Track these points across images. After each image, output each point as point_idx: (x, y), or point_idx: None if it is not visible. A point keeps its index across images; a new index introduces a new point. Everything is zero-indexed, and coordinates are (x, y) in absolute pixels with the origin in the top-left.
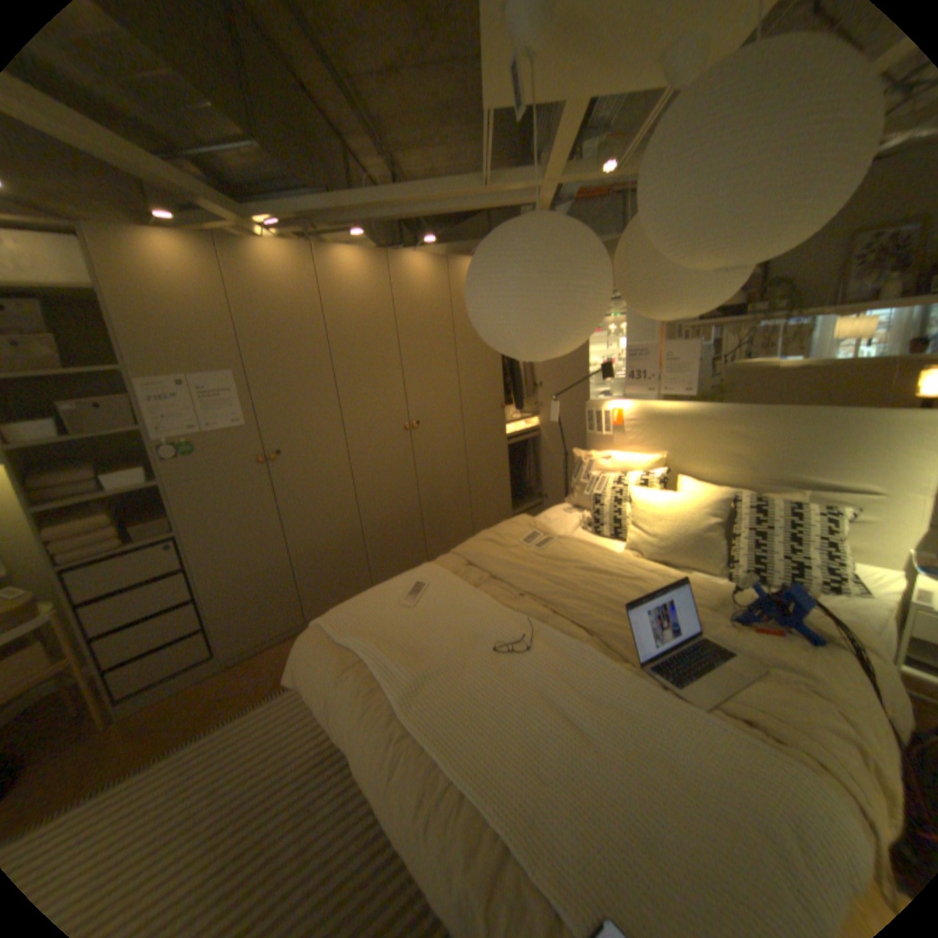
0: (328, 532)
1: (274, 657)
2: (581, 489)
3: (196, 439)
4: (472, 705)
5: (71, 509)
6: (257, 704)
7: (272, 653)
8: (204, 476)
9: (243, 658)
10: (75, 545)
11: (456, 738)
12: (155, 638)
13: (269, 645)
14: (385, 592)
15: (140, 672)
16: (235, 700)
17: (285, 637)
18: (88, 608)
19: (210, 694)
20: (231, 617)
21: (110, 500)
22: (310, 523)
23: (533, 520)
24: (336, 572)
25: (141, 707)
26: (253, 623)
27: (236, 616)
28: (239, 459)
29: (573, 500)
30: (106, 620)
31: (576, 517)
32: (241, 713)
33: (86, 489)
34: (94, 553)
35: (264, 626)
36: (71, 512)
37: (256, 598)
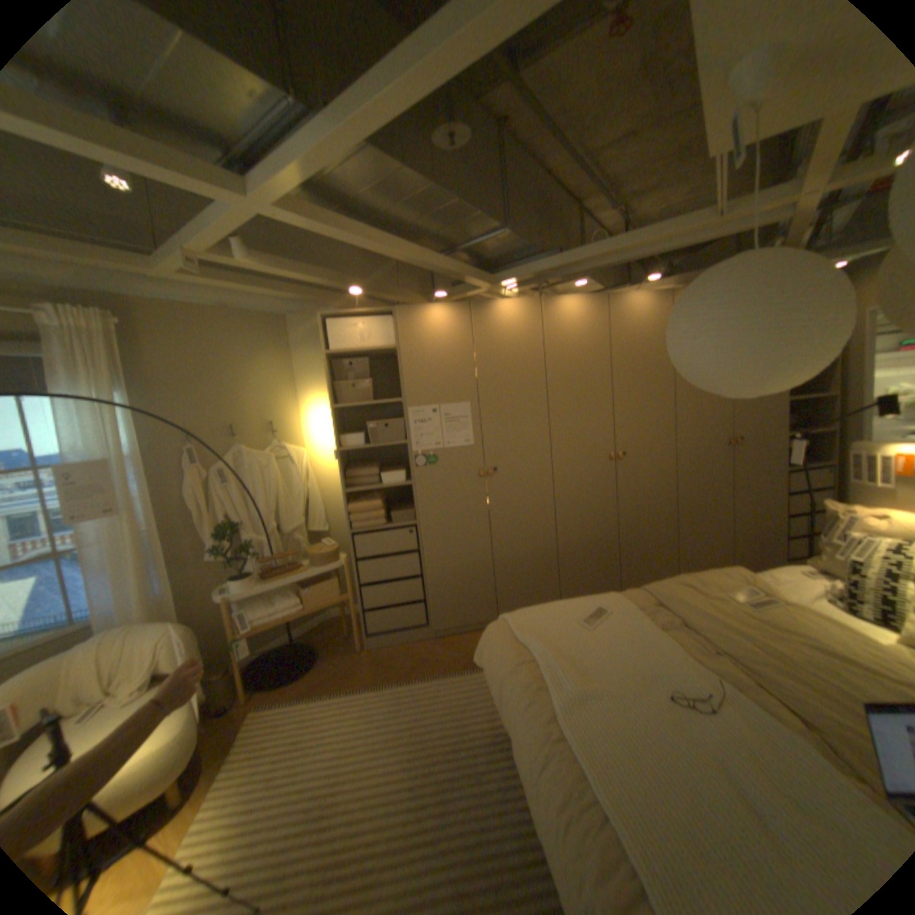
0: (527, 544)
1: (470, 641)
2: (835, 551)
3: (439, 453)
4: (634, 742)
5: (364, 494)
6: (453, 675)
7: (469, 637)
8: (441, 482)
9: (448, 634)
10: (362, 518)
11: (611, 765)
12: (395, 597)
13: (468, 630)
14: (567, 609)
15: (384, 619)
16: (438, 665)
17: (481, 628)
18: (362, 564)
19: (423, 654)
20: (444, 597)
21: (384, 491)
22: (513, 533)
23: (755, 577)
24: (530, 583)
25: (380, 646)
26: (459, 608)
27: (448, 598)
28: (466, 472)
29: (821, 564)
30: (370, 574)
31: (823, 585)
32: (441, 677)
33: (373, 481)
34: (371, 526)
35: (466, 613)
36: (363, 496)
37: (464, 587)
